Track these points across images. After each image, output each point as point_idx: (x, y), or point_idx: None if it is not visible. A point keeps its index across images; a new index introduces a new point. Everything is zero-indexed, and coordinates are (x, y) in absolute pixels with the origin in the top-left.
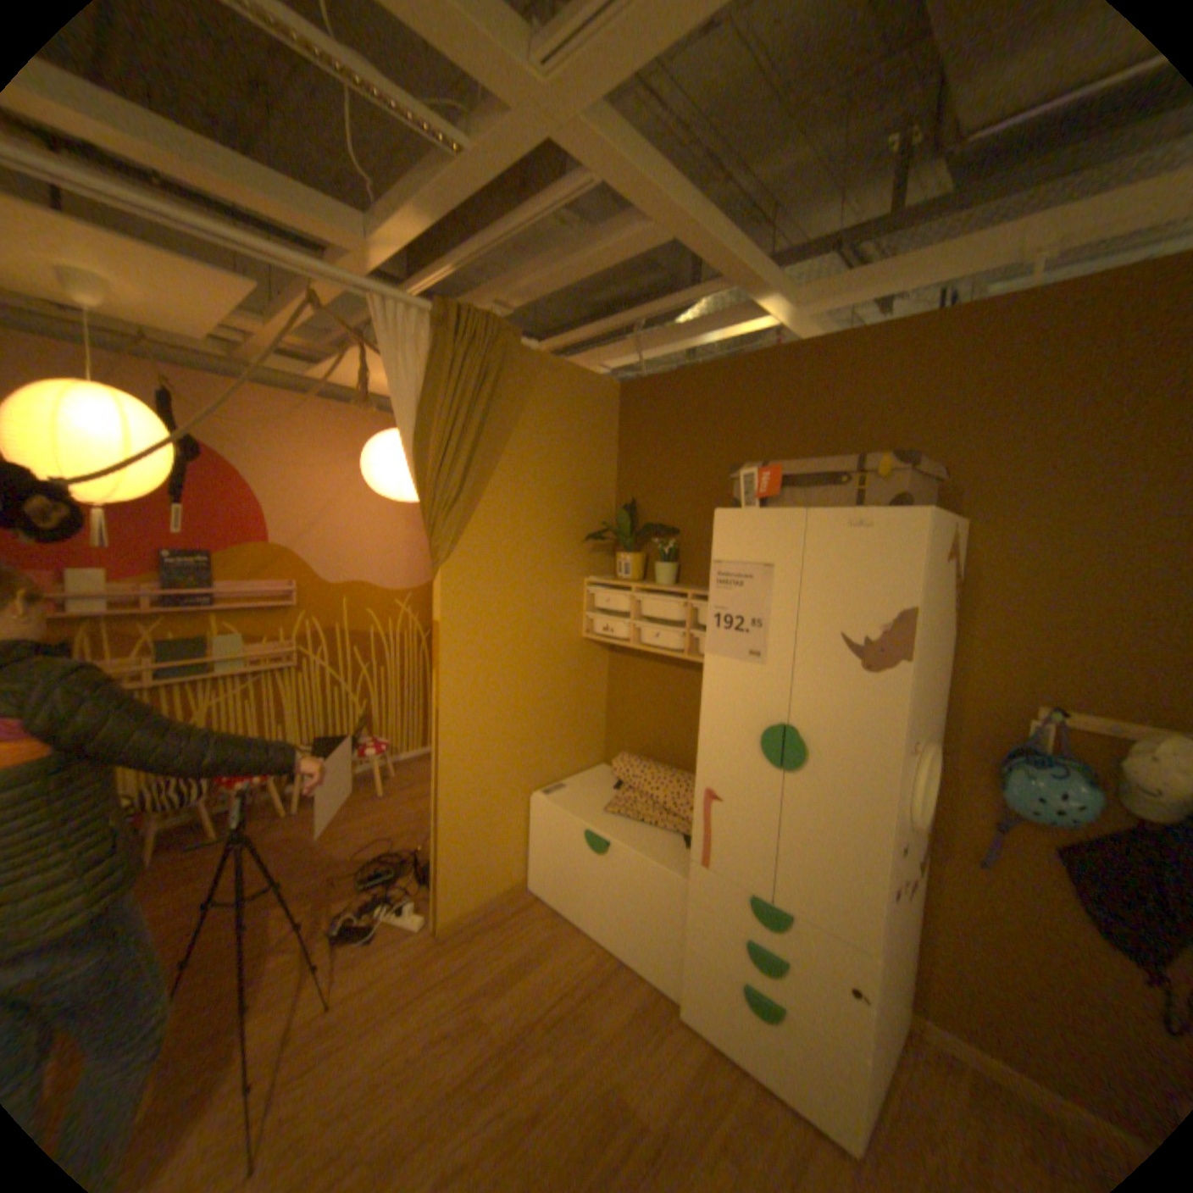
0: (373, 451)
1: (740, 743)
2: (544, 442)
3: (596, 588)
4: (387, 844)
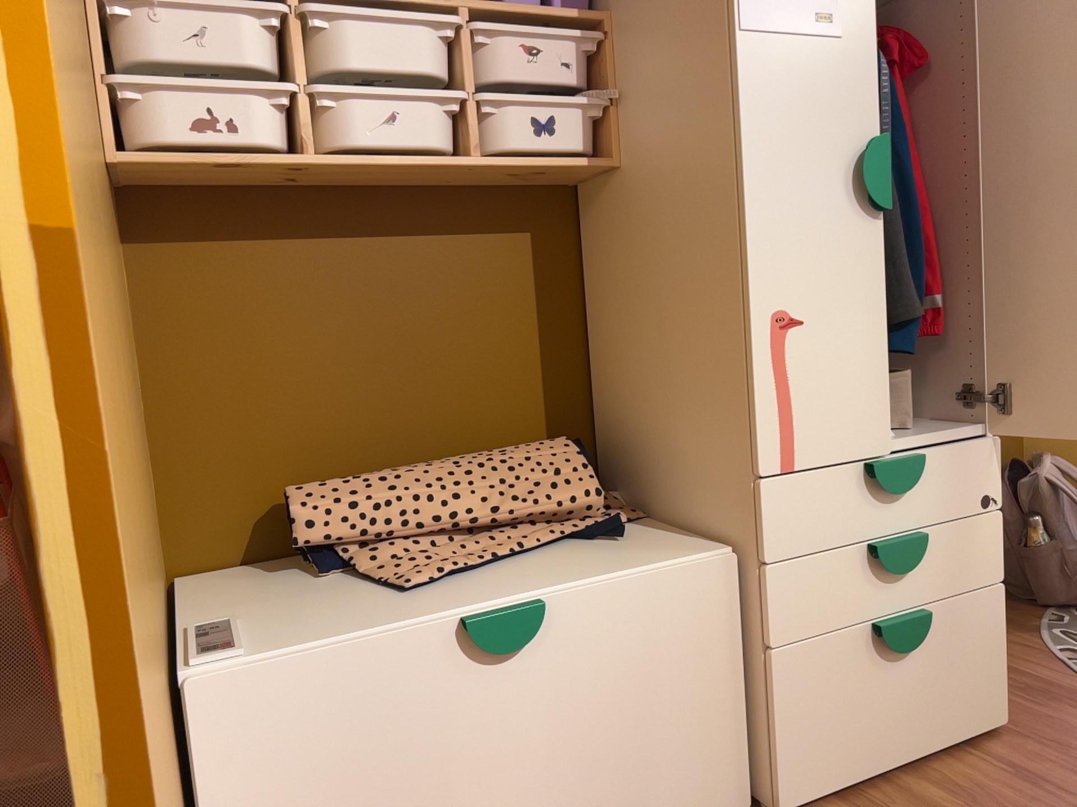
0: None
1: (820, 196)
2: None
3: None
4: None
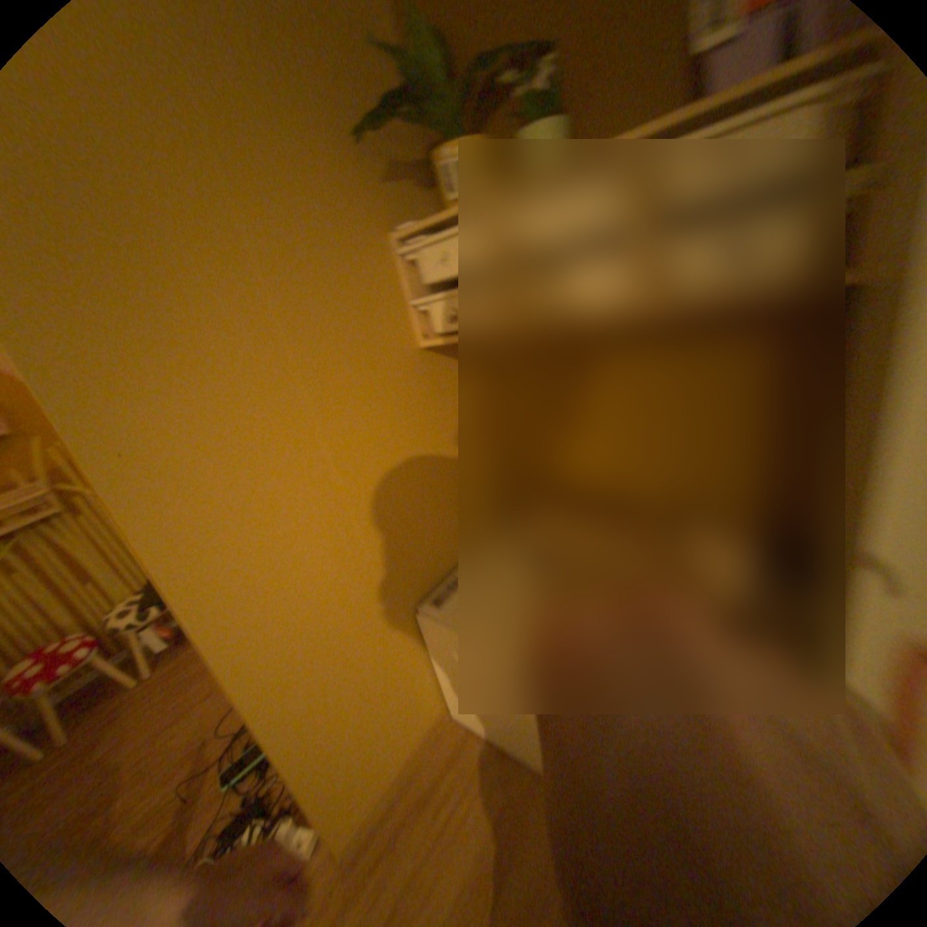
0: None
1: None
2: None
3: (415, 239)
4: None
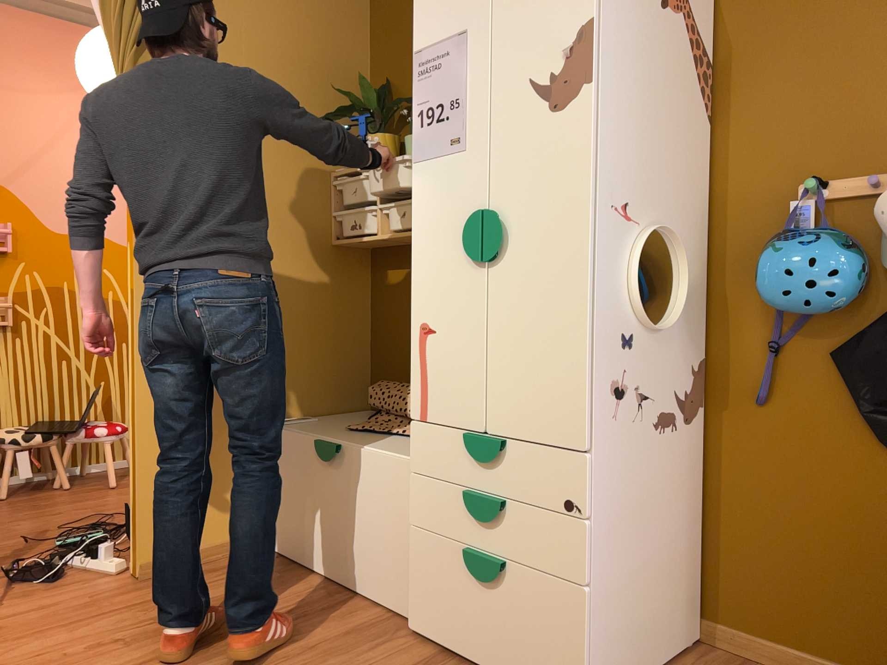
0: (90, 44)
1: (448, 252)
2: (270, 1)
3: (341, 178)
4: (105, 516)
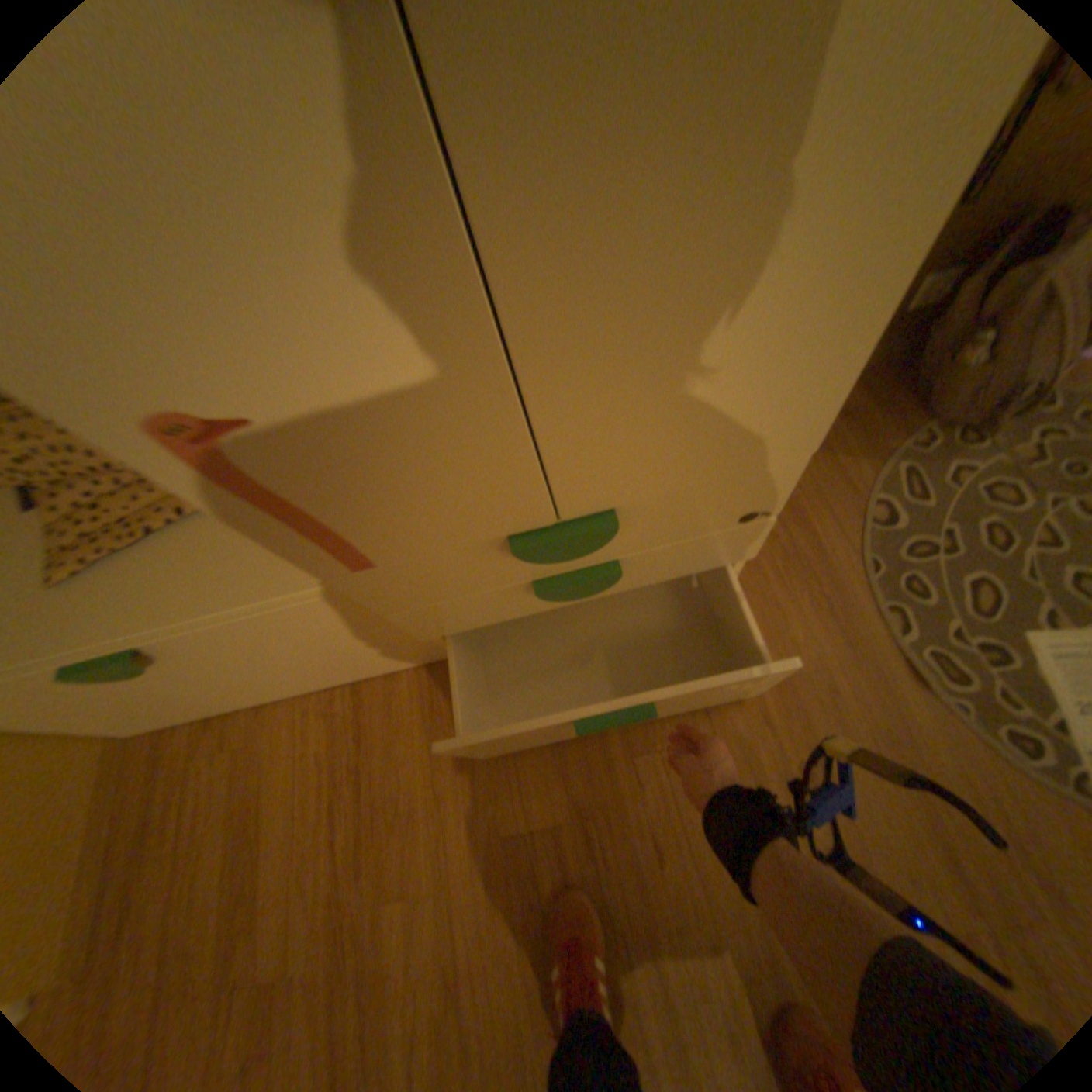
0: None
1: None
2: None
3: None
4: None
